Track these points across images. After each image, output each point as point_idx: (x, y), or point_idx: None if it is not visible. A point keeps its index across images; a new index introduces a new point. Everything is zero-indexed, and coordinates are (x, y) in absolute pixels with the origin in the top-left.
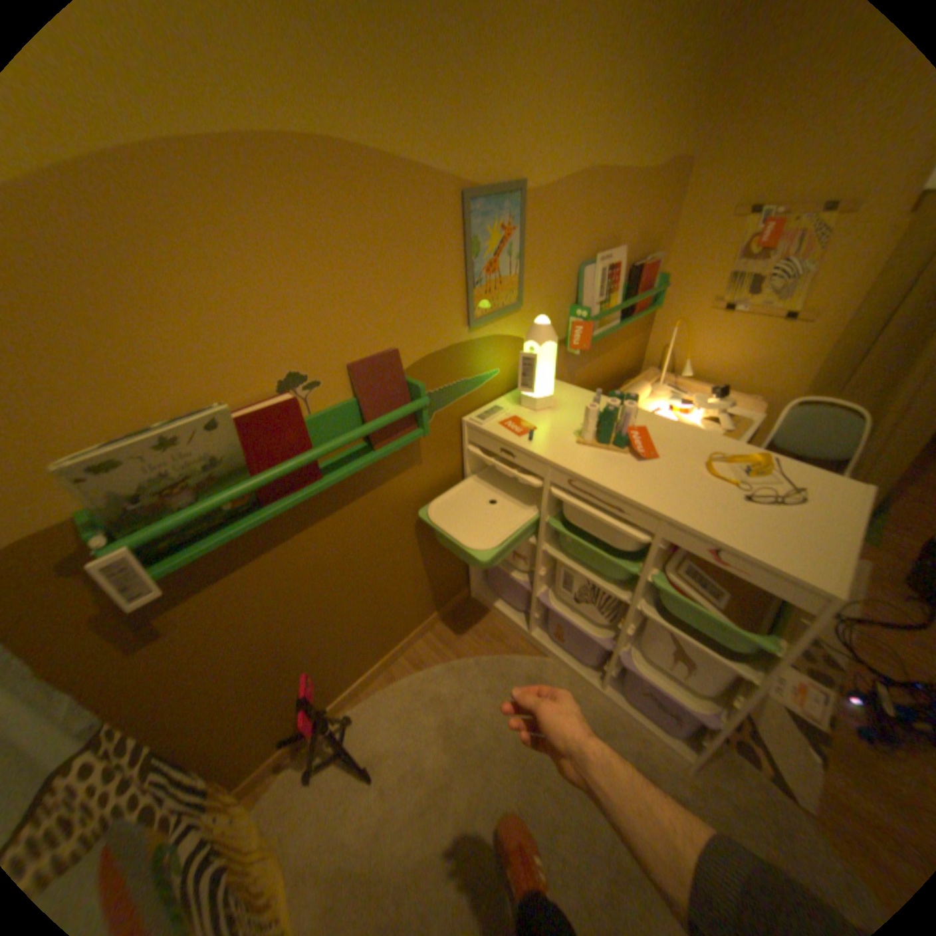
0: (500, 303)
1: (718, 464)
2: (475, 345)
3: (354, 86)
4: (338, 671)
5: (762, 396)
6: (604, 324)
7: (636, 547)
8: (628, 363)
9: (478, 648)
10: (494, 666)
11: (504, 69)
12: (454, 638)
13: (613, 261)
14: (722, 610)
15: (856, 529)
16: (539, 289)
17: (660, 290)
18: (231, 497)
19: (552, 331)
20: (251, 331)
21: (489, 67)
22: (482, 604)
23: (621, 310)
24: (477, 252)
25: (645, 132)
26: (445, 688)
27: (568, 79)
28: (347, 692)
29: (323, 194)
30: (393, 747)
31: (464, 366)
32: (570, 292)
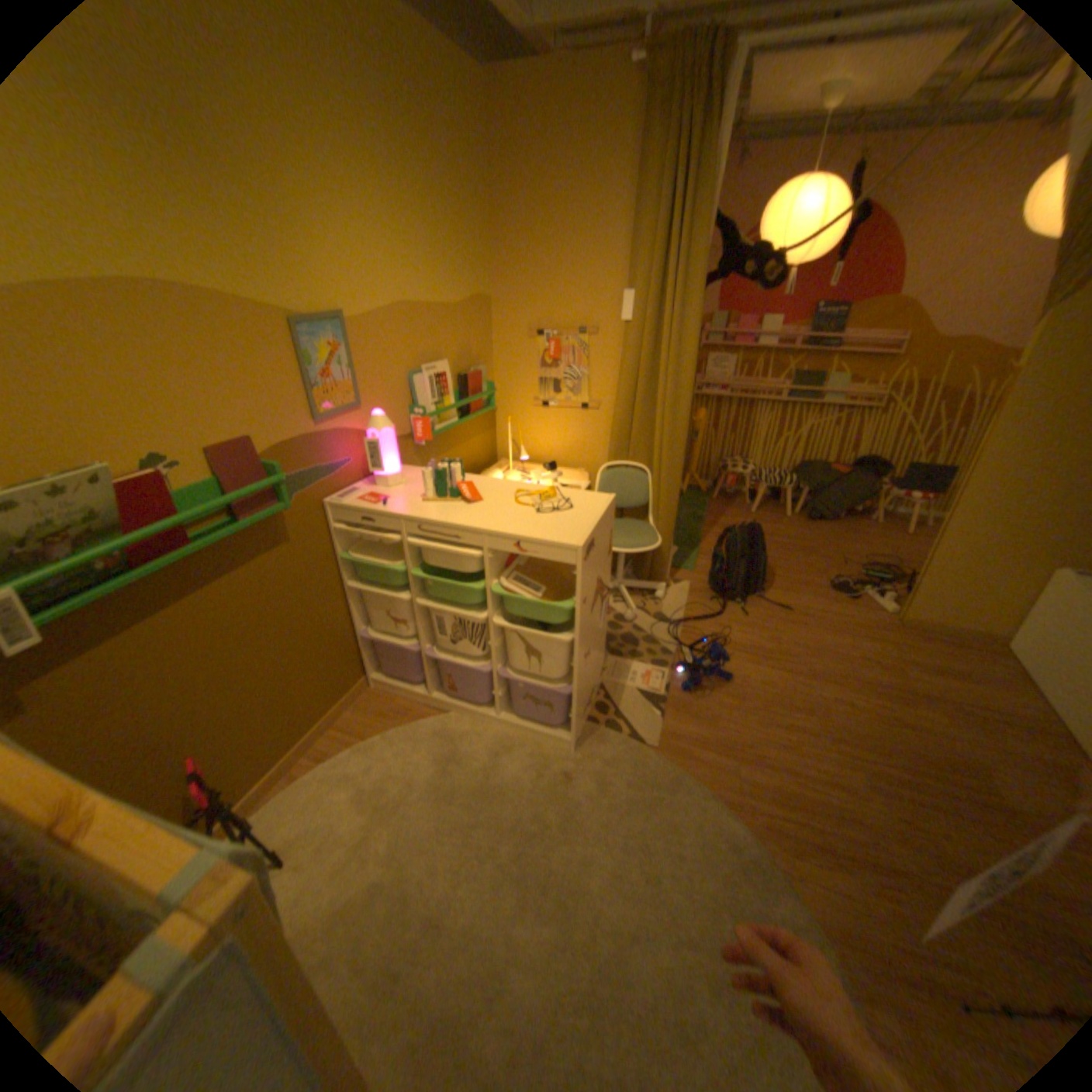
0: (340, 402)
1: (523, 499)
2: (324, 436)
3: (187, 250)
4: (228, 772)
5: (583, 469)
6: (443, 421)
7: (481, 569)
8: (482, 457)
9: (383, 727)
10: (400, 734)
11: (307, 240)
12: (357, 726)
13: (438, 371)
14: (542, 595)
15: (596, 516)
16: (374, 392)
17: (487, 394)
18: (104, 555)
19: (387, 421)
20: (113, 418)
21: (294, 239)
22: (382, 691)
23: (459, 411)
24: (310, 362)
25: (439, 280)
26: (352, 766)
27: (361, 246)
28: (242, 801)
29: (169, 319)
30: (303, 830)
31: (316, 454)
32: (405, 396)
